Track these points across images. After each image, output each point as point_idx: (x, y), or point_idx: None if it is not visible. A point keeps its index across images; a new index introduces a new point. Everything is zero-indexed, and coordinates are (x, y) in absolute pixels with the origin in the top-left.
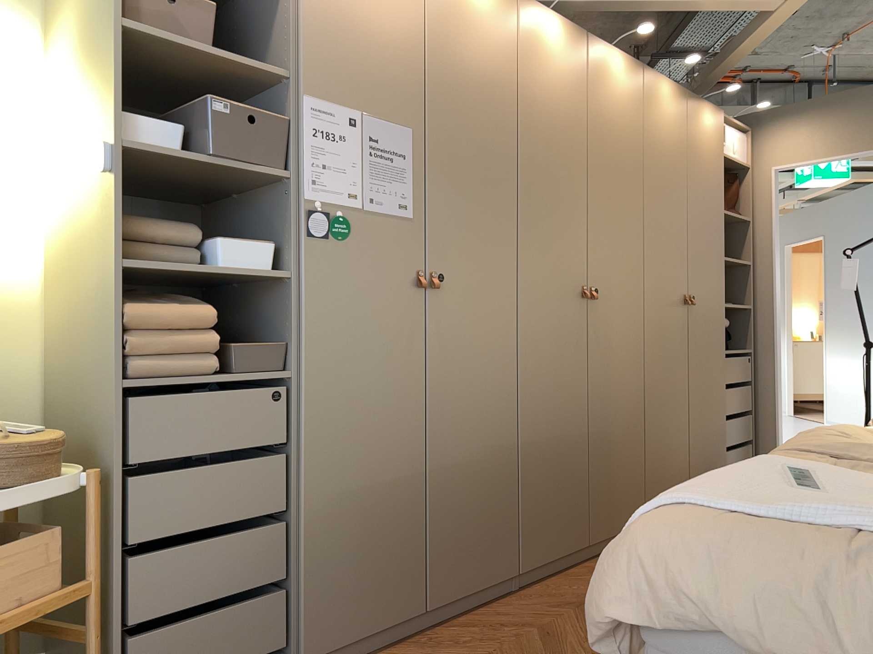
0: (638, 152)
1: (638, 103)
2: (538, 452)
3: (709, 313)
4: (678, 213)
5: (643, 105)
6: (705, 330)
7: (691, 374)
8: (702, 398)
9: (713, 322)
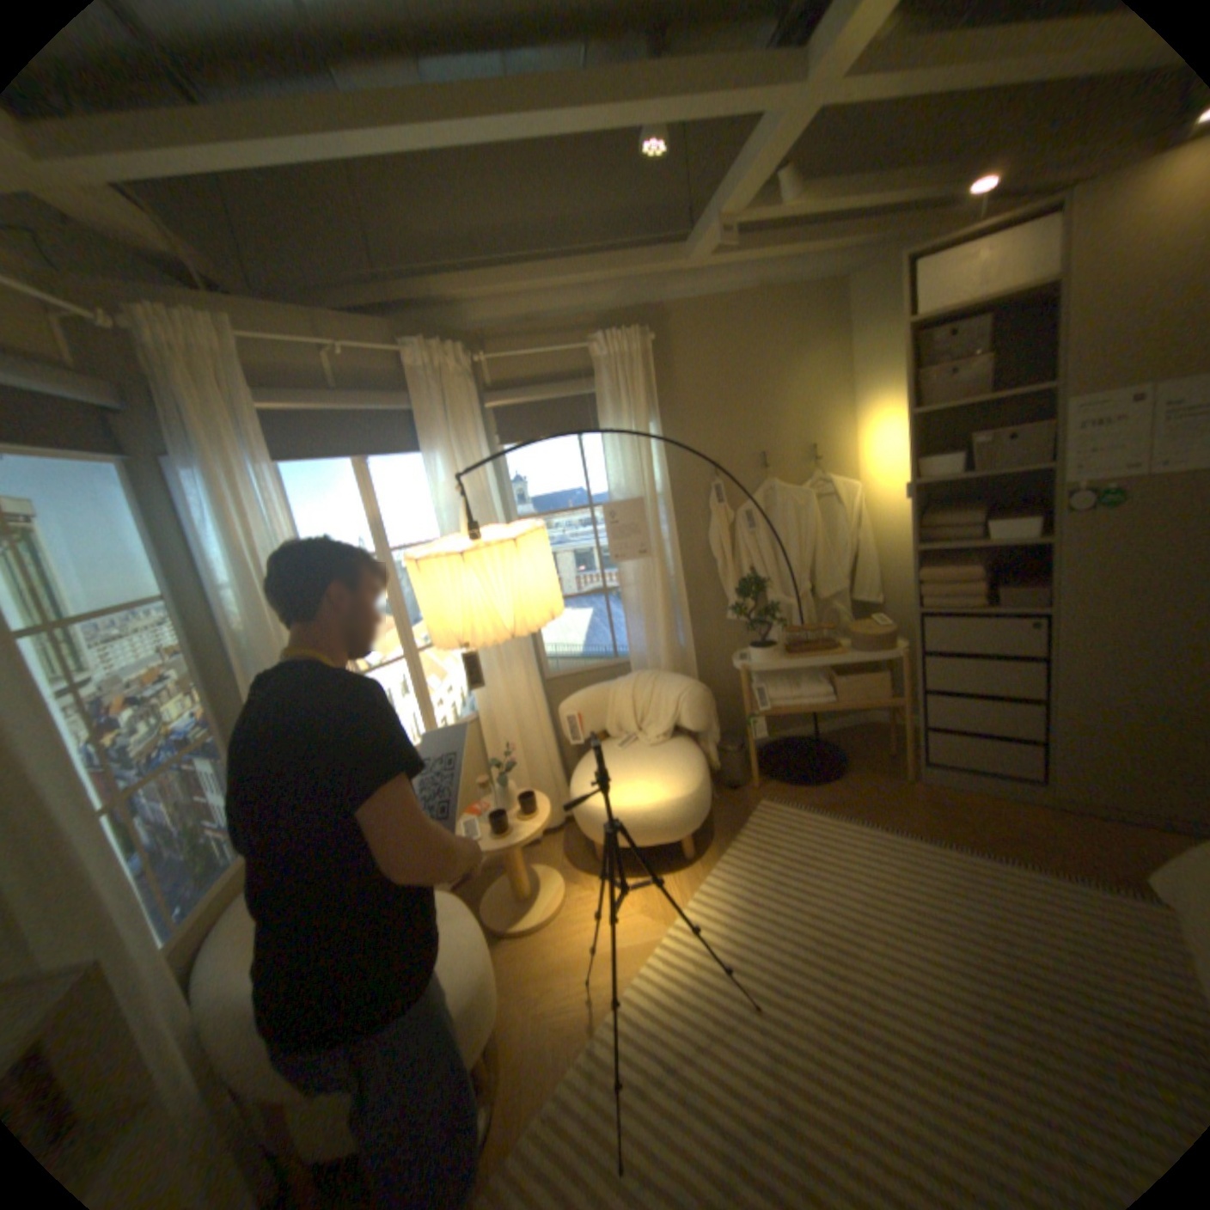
0: None
1: None
2: None
3: None
4: None
5: None
6: None
7: None
8: None
9: None
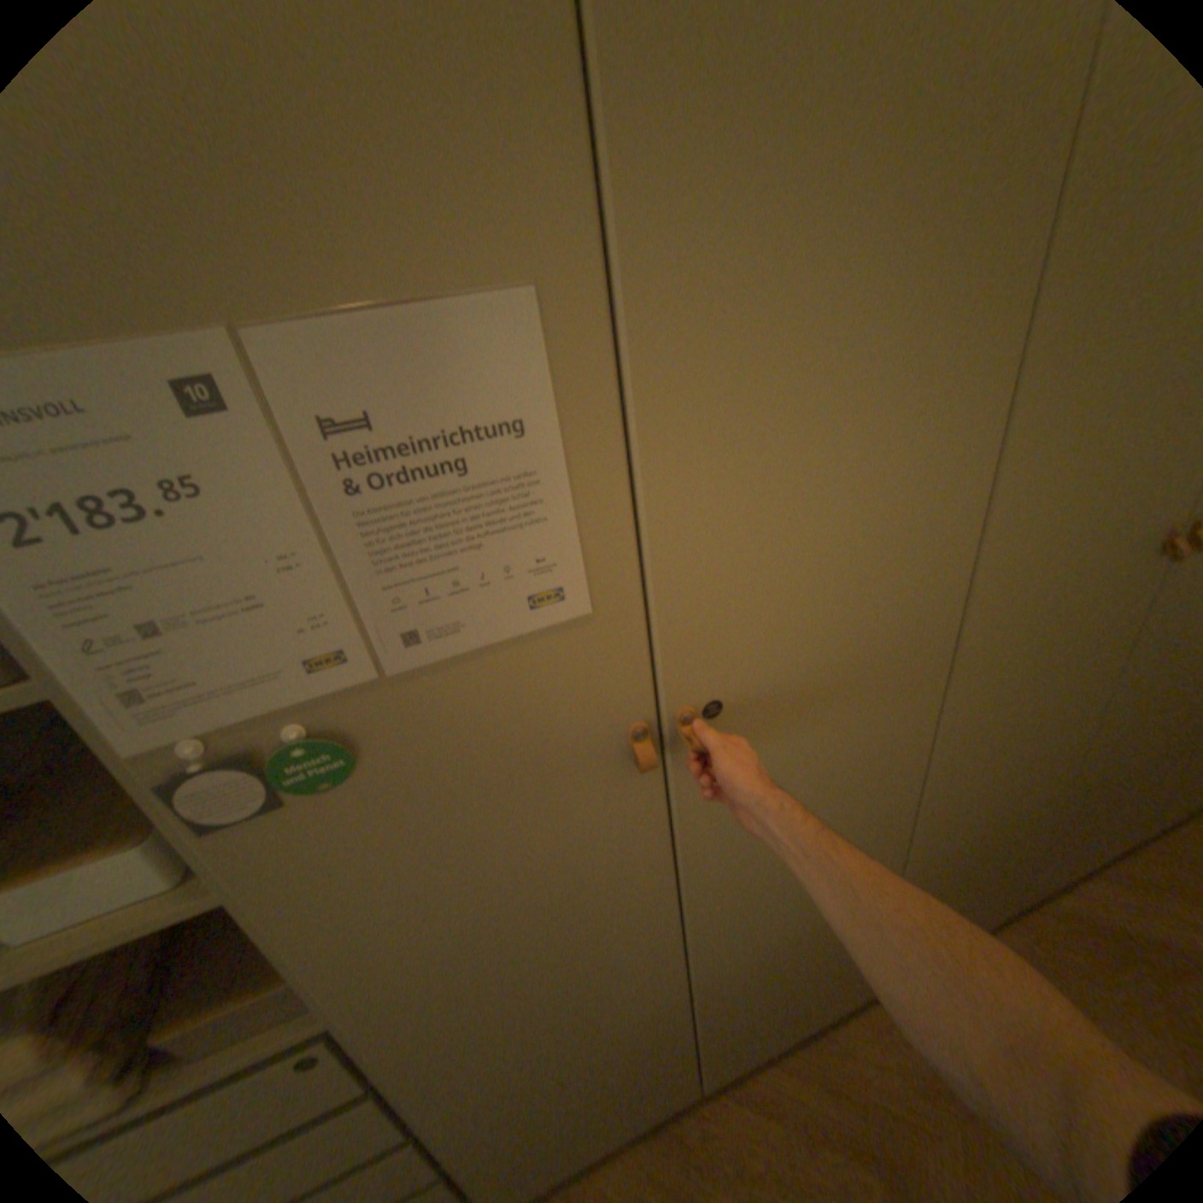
0: None
1: None
2: (963, 857)
3: None
4: None
5: None
6: None
7: None
8: None
9: None
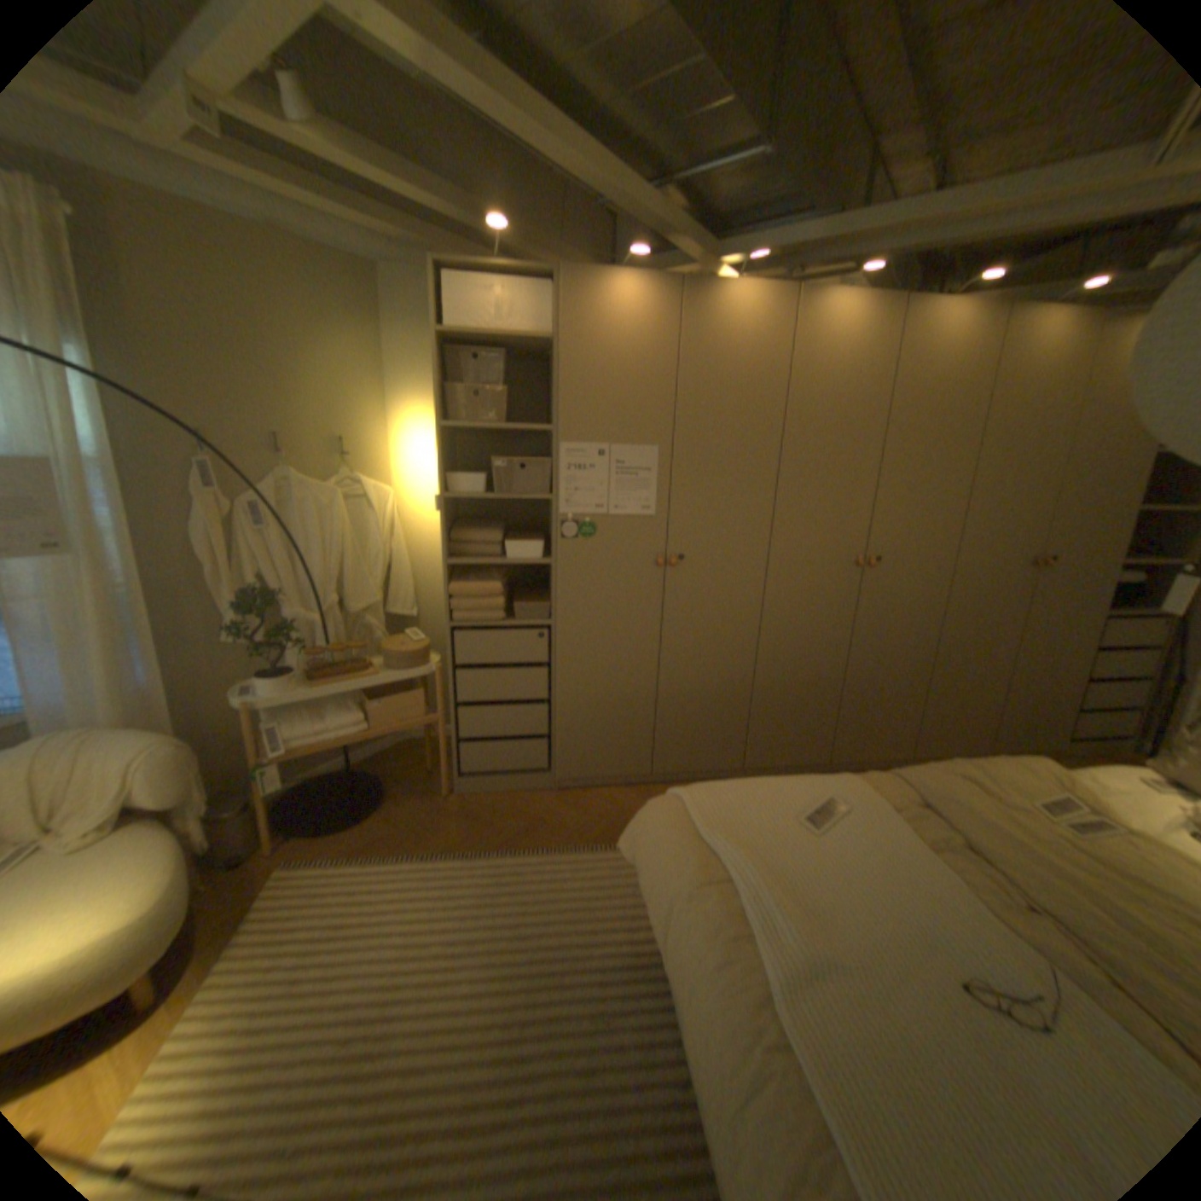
0: (992, 407)
1: (1005, 348)
2: (783, 689)
3: (1099, 574)
4: (1061, 465)
5: (1014, 349)
6: (1086, 592)
7: (1041, 637)
8: (1058, 663)
9: (1105, 583)
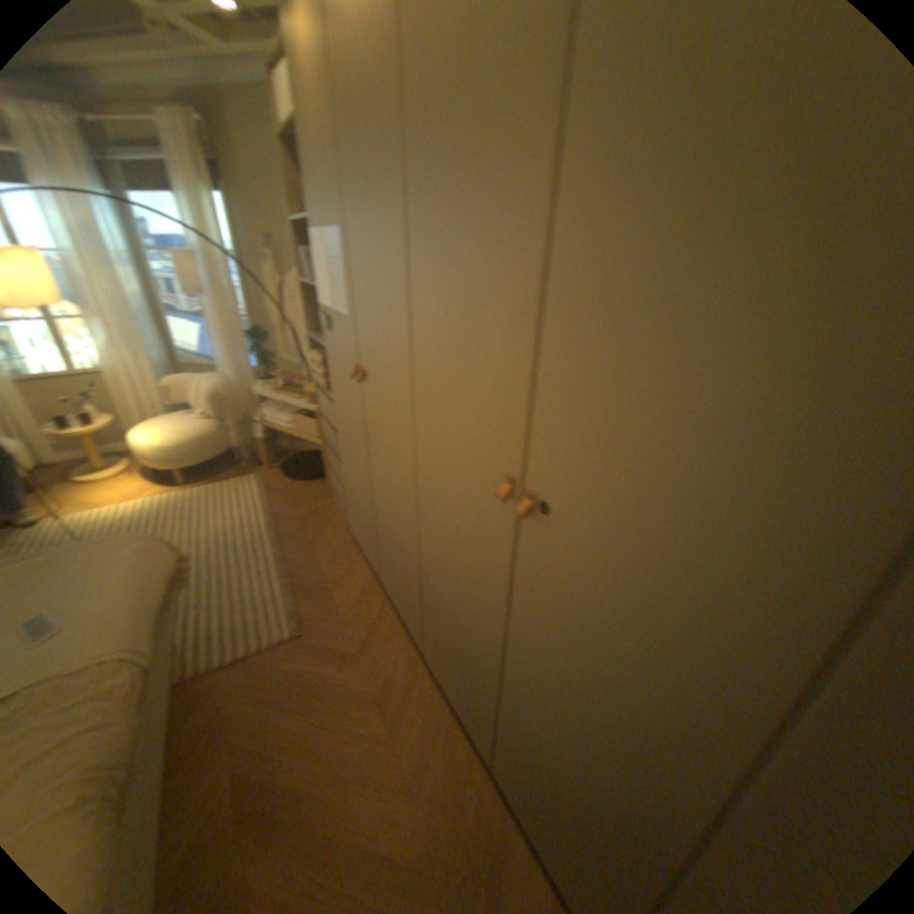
0: None
1: None
2: (439, 610)
3: None
4: None
5: None
6: None
7: None
8: None
9: None
